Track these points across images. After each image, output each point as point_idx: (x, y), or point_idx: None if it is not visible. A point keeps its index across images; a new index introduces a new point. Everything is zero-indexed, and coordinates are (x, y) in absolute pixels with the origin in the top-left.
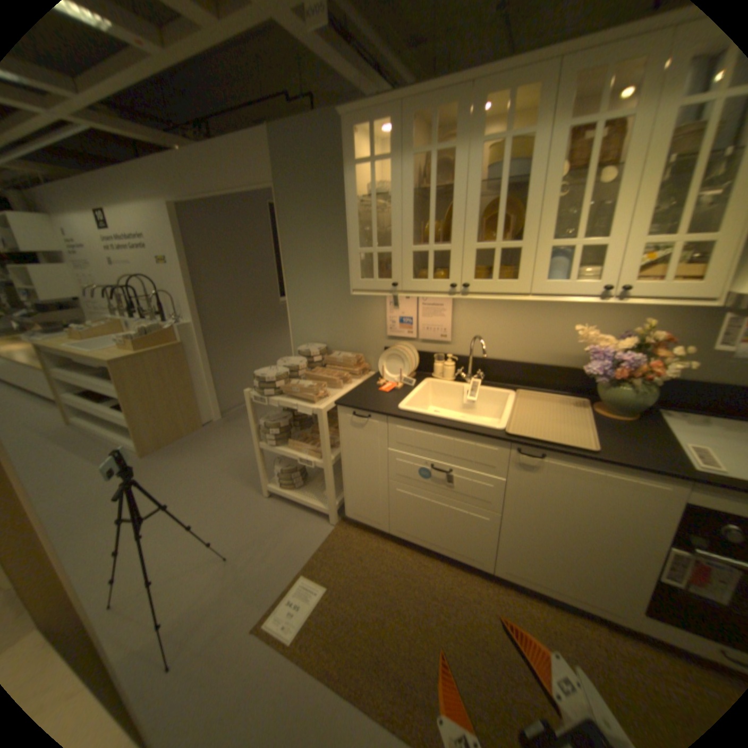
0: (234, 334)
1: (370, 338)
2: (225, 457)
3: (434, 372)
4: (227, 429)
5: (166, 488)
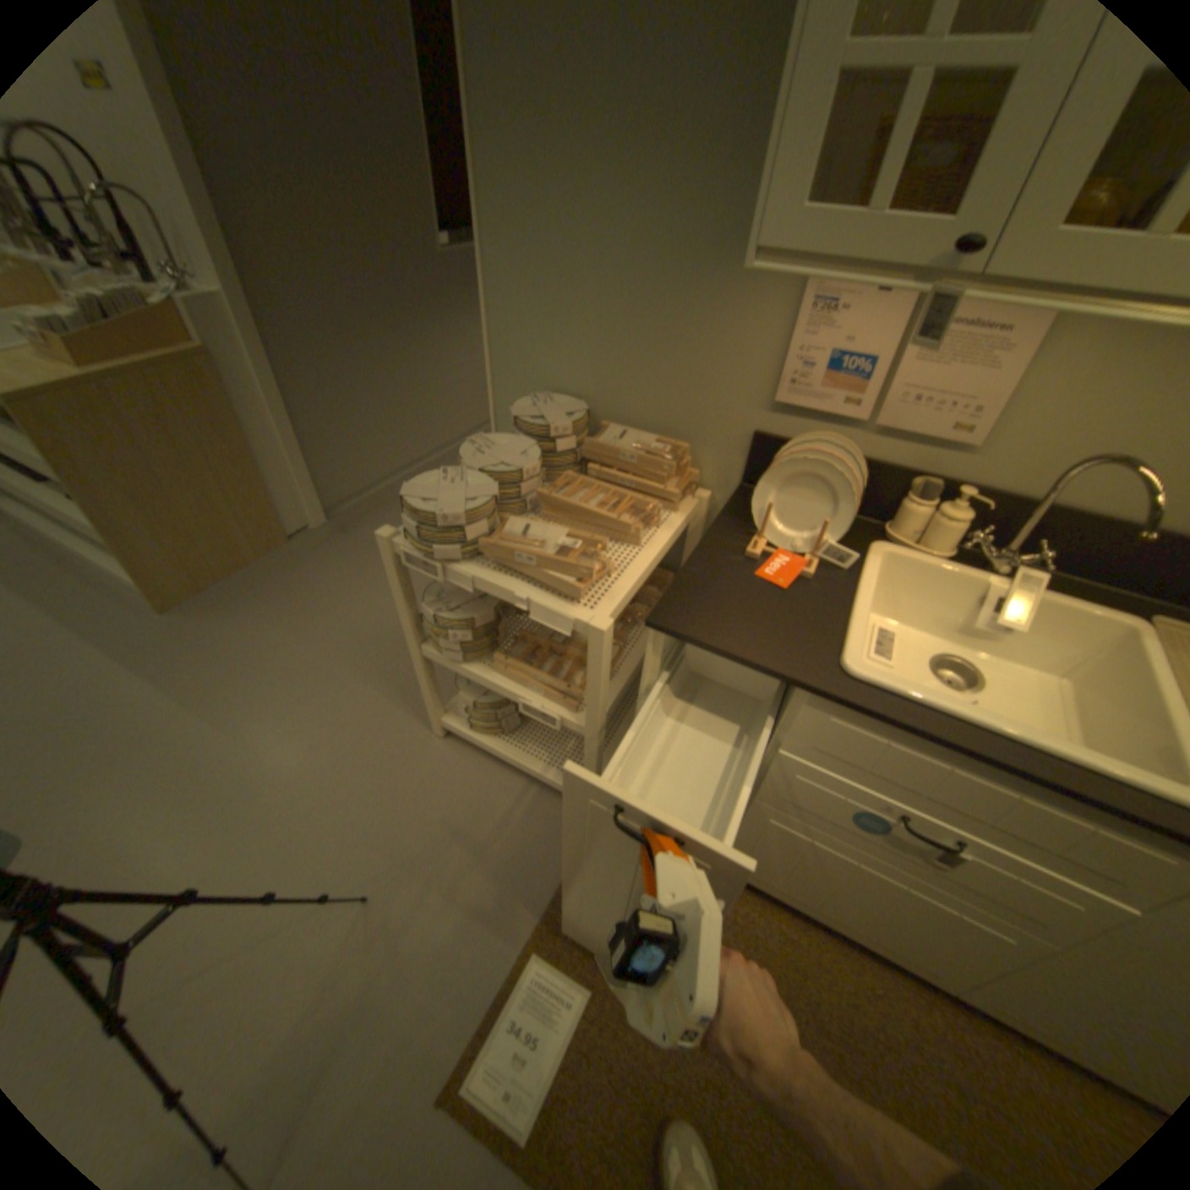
0: (337, 324)
1: (718, 398)
2: (344, 622)
3: (904, 526)
4: (341, 549)
5: (224, 695)
